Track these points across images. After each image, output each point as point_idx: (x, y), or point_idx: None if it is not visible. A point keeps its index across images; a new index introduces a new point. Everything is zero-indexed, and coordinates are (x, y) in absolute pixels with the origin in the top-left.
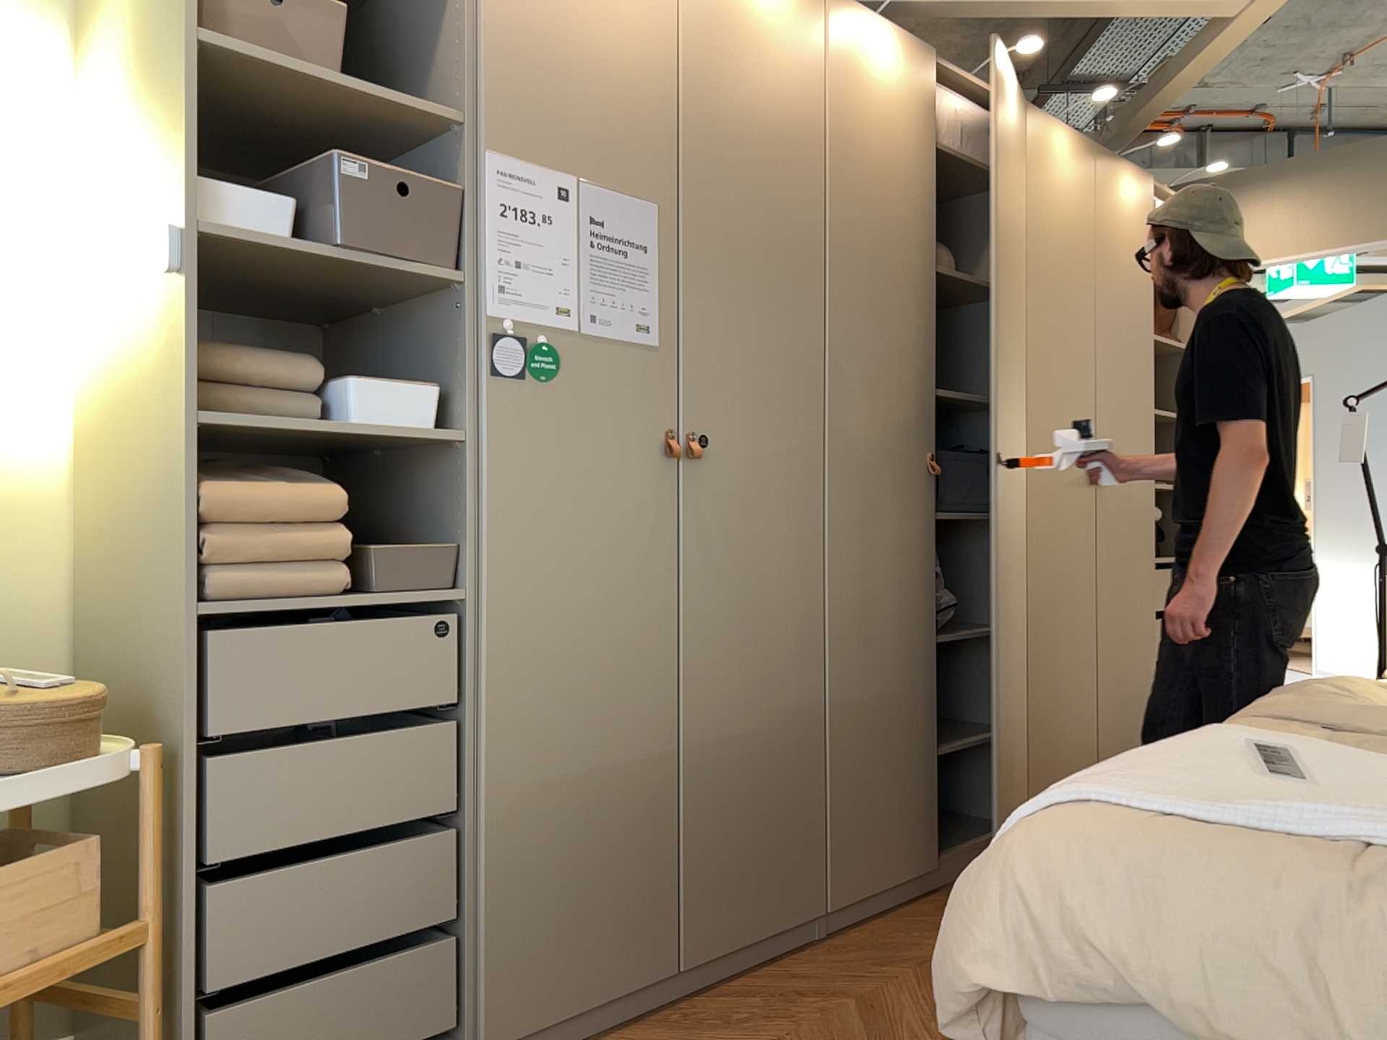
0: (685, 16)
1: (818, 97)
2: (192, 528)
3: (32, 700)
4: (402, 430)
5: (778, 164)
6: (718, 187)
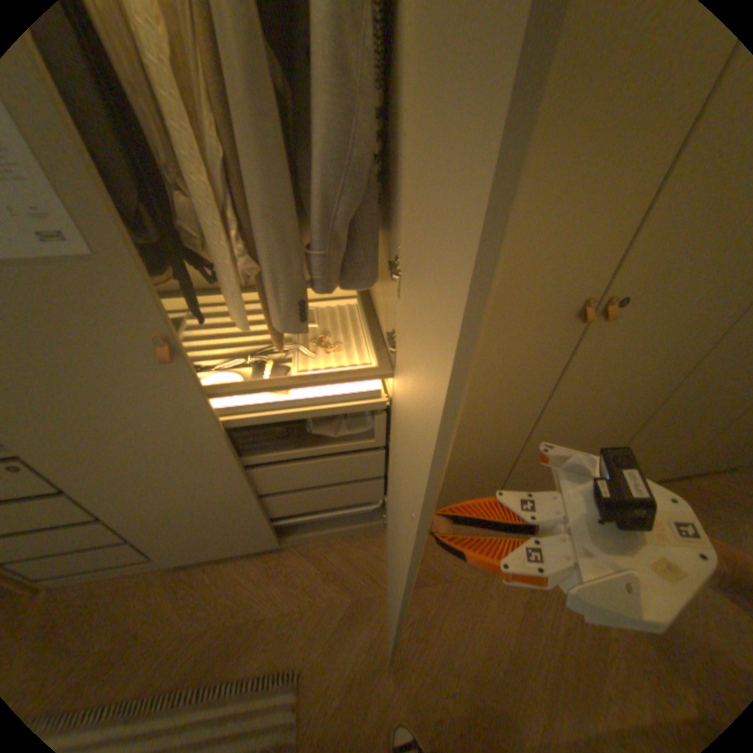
0: None
1: None
2: None
3: None
4: None
5: None
6: None
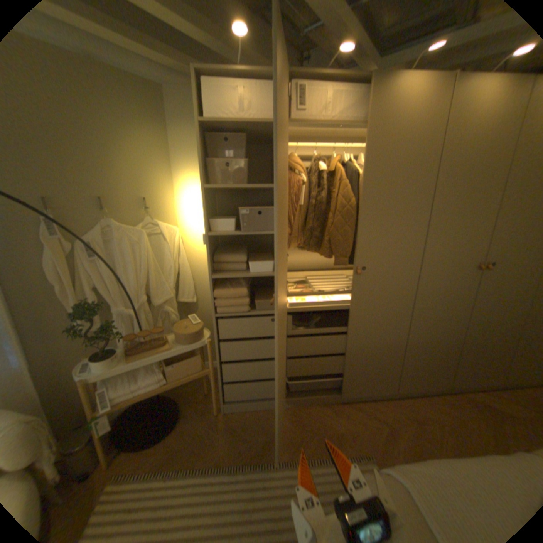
0: (370, 119)
1: (441, 130)
2: (214, 299)
3: (189, 329)
4: (263, 274)
5: (412, 165)
6: (379, 182)
